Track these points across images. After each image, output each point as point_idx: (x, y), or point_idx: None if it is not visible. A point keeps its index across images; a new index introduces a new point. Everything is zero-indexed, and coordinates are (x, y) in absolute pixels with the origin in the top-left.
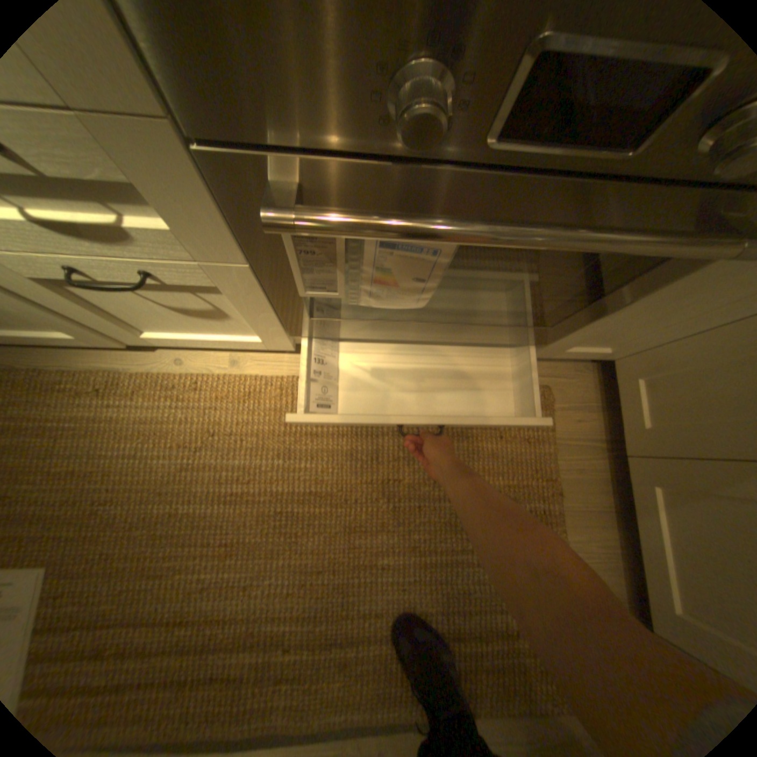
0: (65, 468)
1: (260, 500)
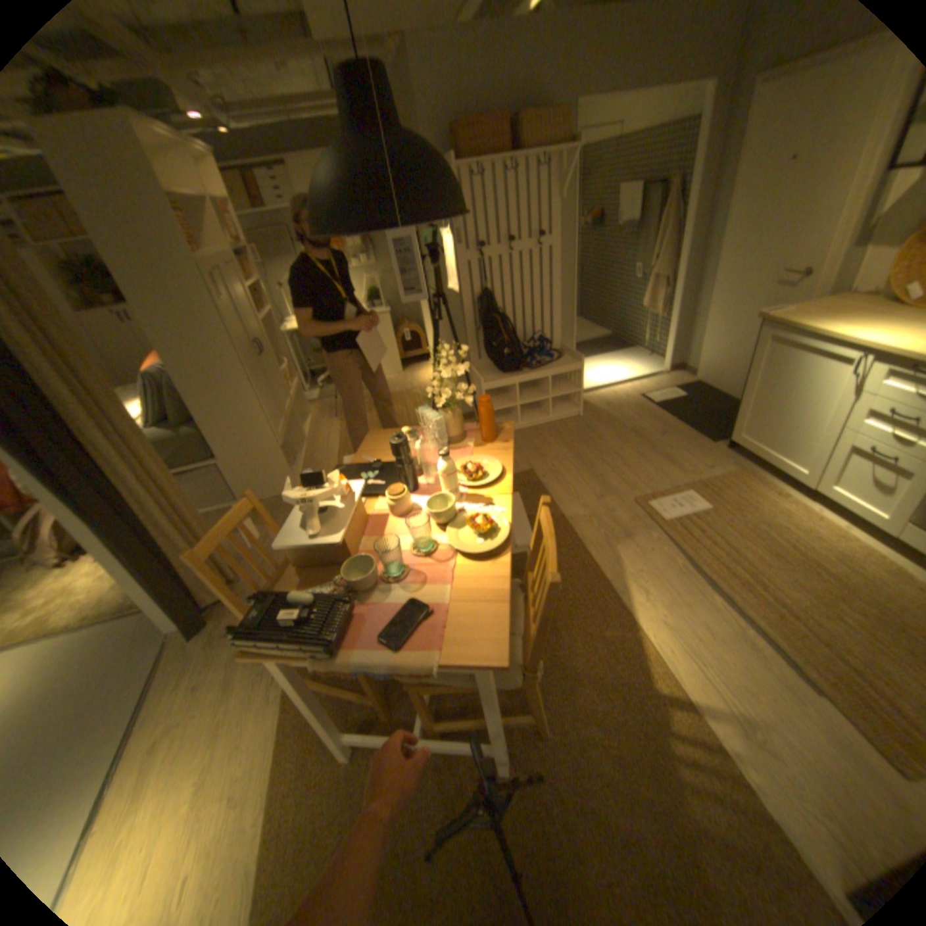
0: (746, 499)
1: (809, 559)
